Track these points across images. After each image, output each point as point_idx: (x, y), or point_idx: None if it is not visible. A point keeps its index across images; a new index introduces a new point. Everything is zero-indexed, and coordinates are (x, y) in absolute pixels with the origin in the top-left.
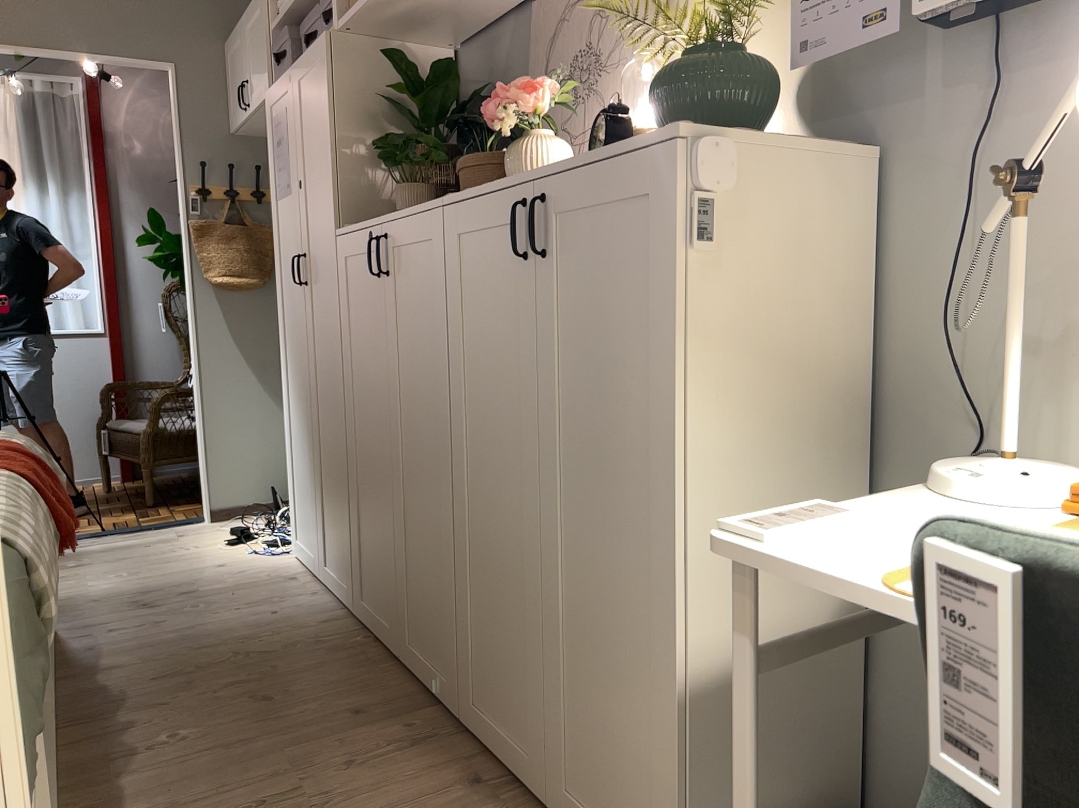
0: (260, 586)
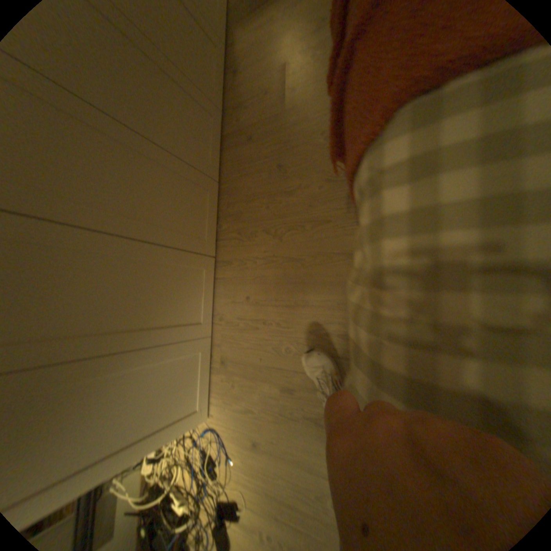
0: (242, 363)
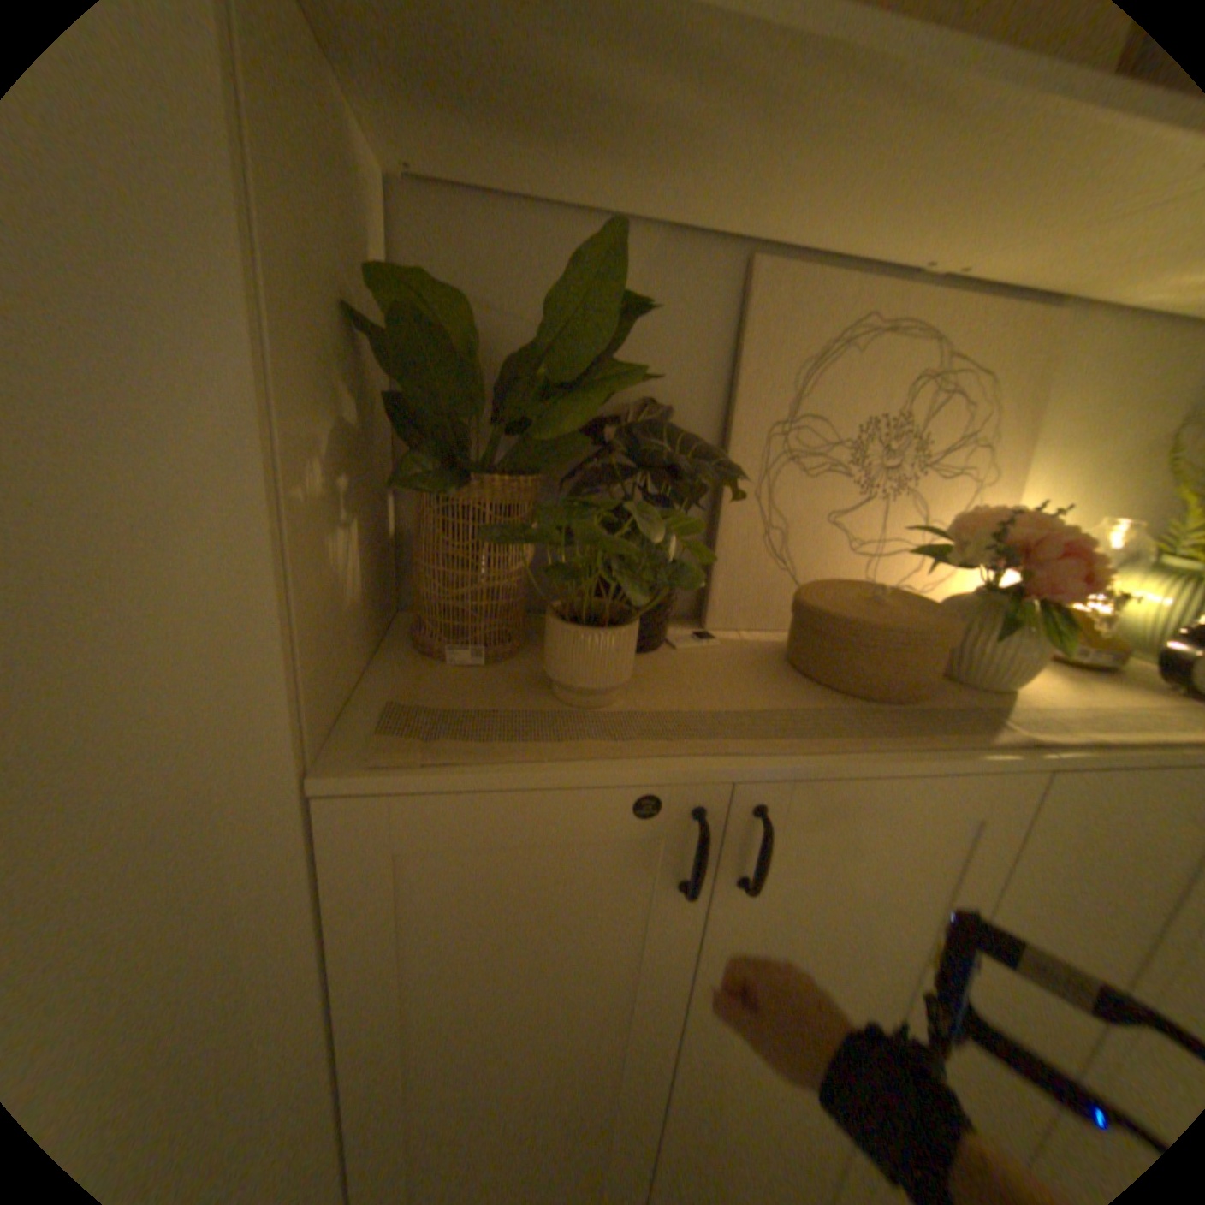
0: None
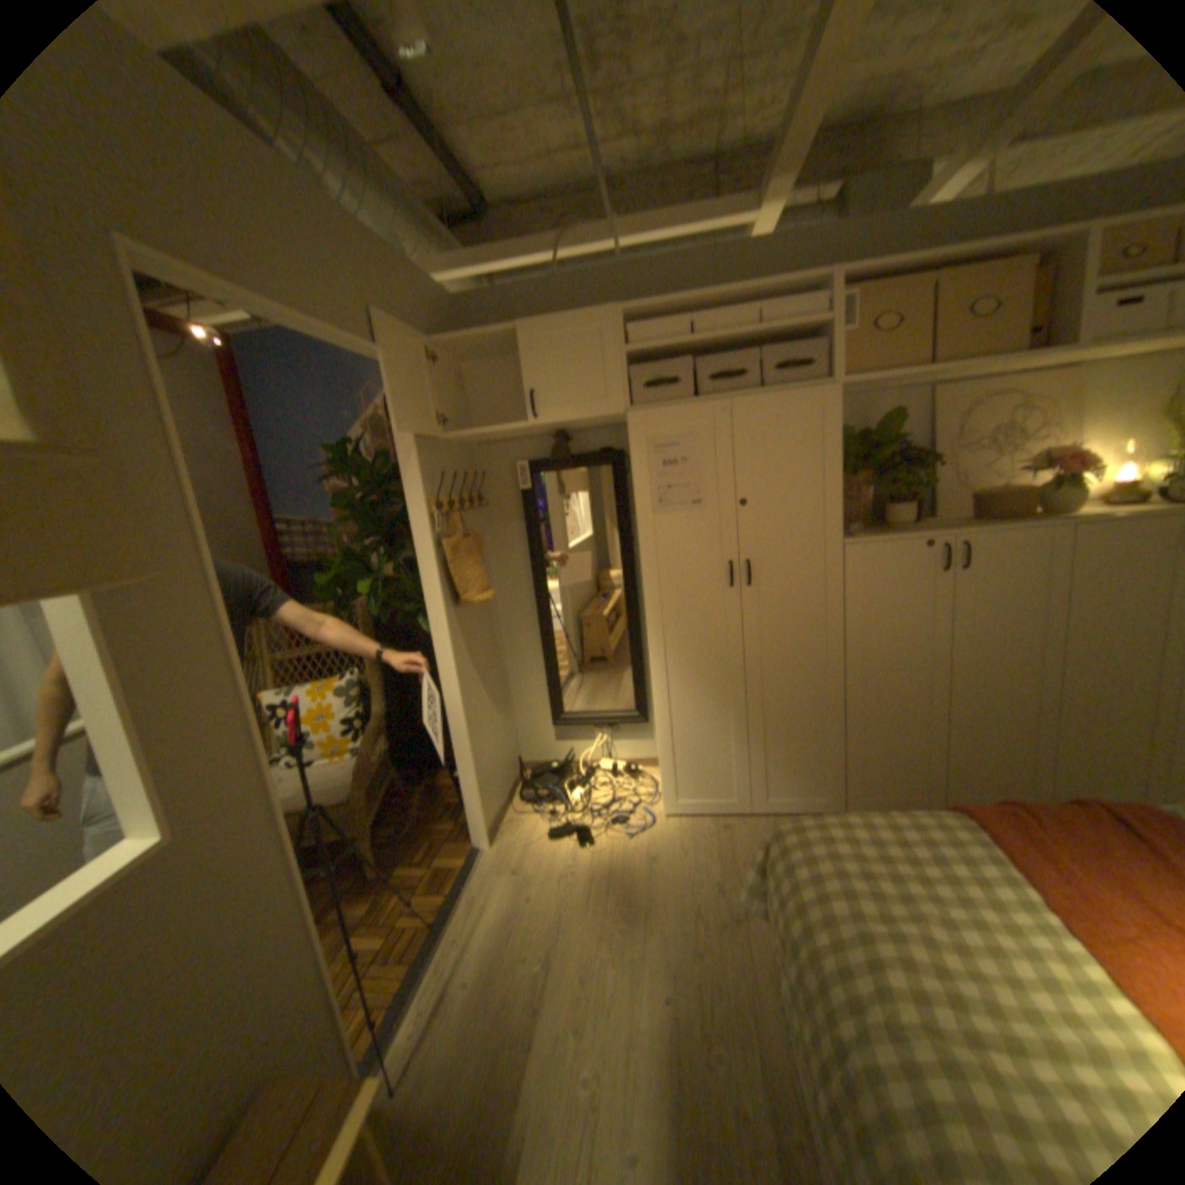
0: (728, 846)
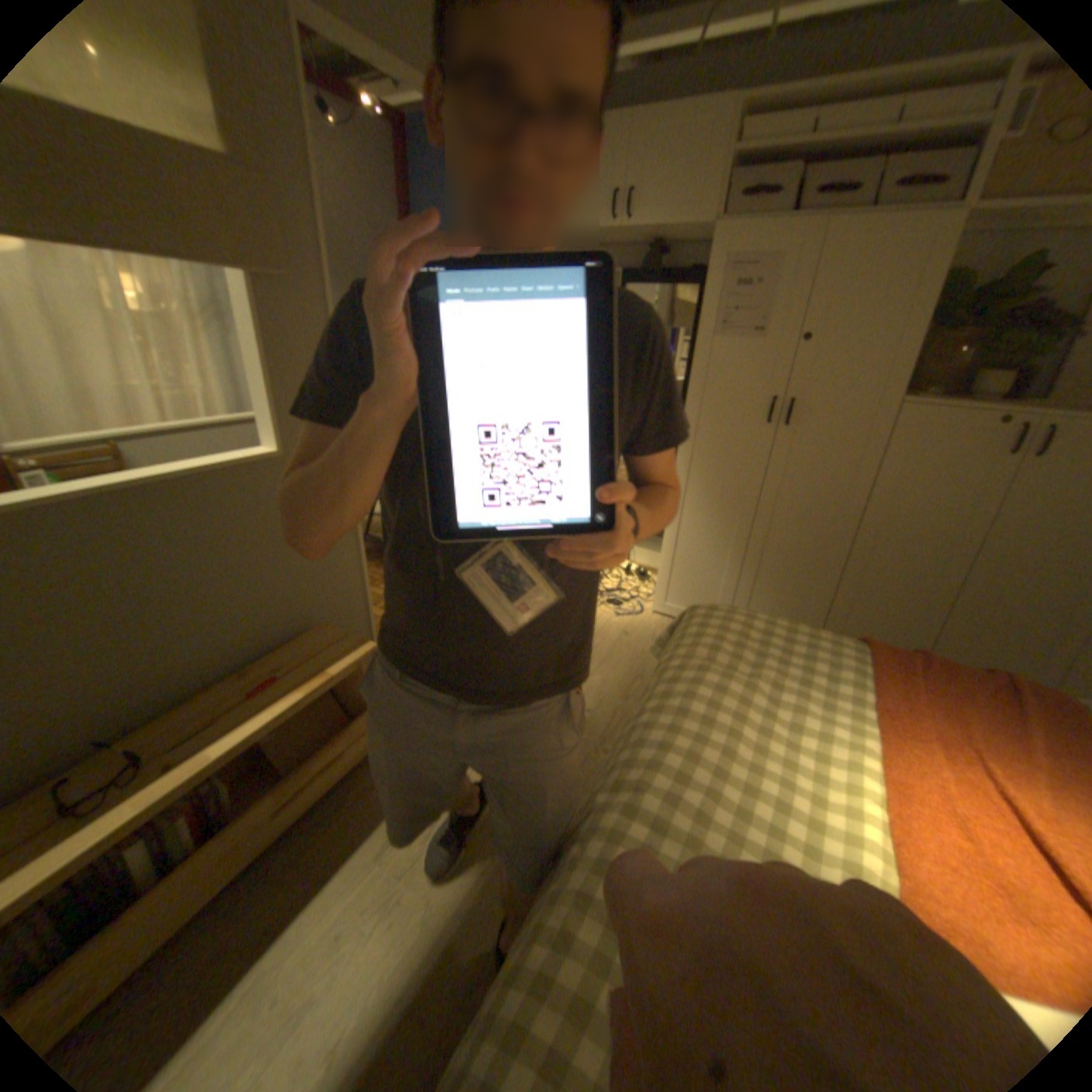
0: None
